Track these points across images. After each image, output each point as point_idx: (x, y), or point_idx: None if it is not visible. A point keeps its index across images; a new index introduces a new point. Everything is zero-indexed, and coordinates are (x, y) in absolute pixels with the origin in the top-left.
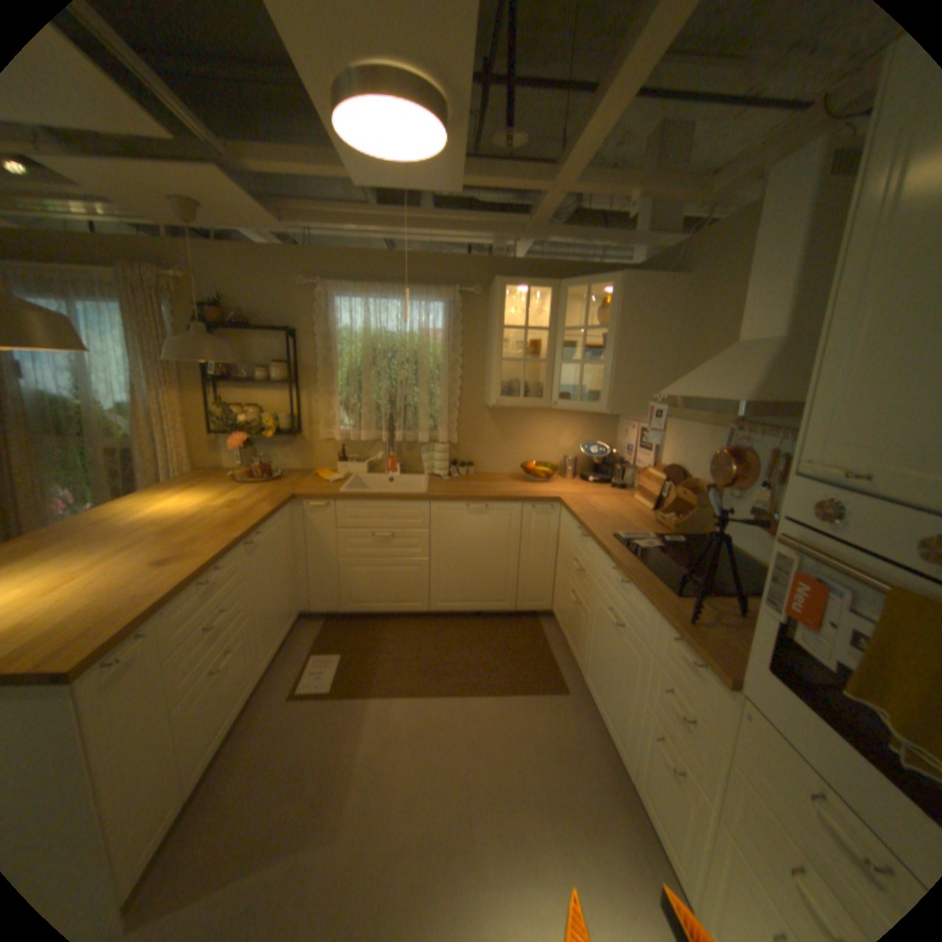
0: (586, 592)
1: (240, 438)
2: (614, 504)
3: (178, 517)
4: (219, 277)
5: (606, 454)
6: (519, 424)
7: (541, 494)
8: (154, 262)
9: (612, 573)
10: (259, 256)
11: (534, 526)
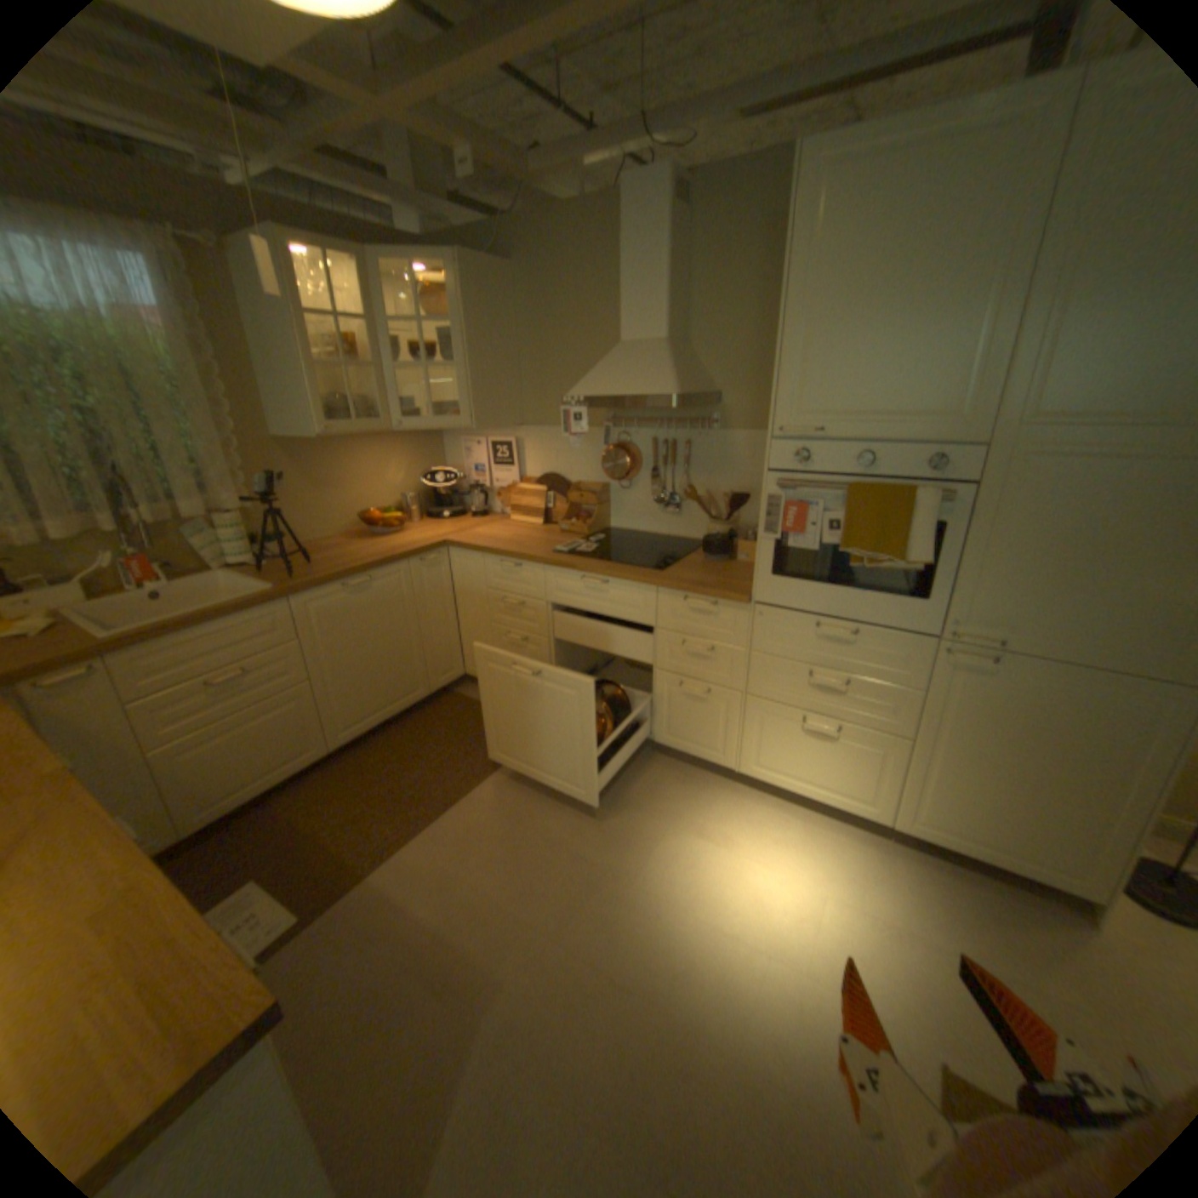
0: (535, 624)
1: None
2: (506, 531)
3: None
4: None
5: (455, 483)
6: (332, 464)
7: (423, 544)
8: None
9: (577, 585)
10: None
11: (429, 585)
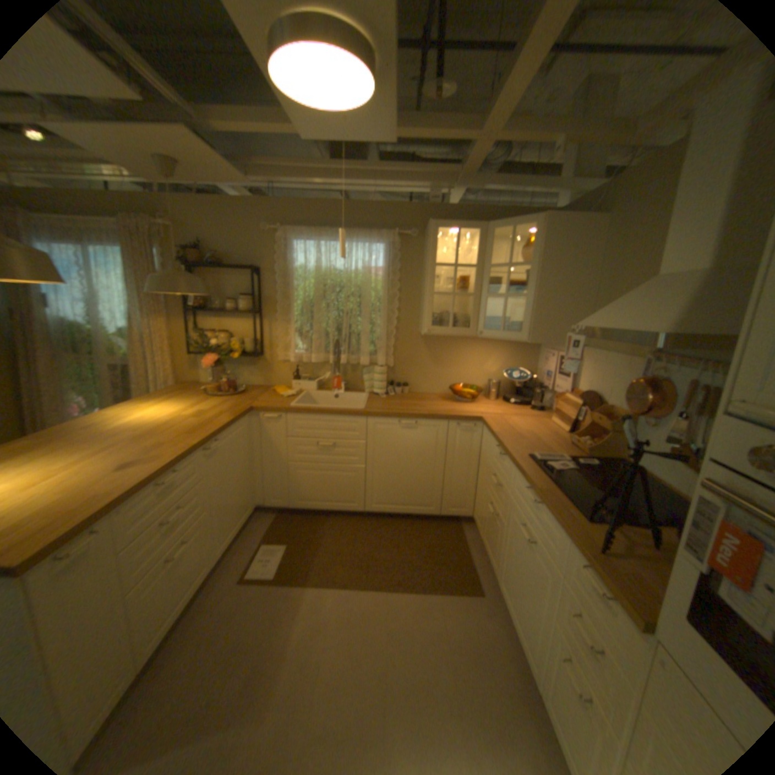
0: (503, 506)
1: (213, 358)
2: (533, 425)
3: (154, 424)
4: (201, 224)
5: (528, 379)
6: (450, 350)
7: (467, 413)
8: (150, 213)
9: (527, 491)
10: (232, 206)
11: (460, 441)
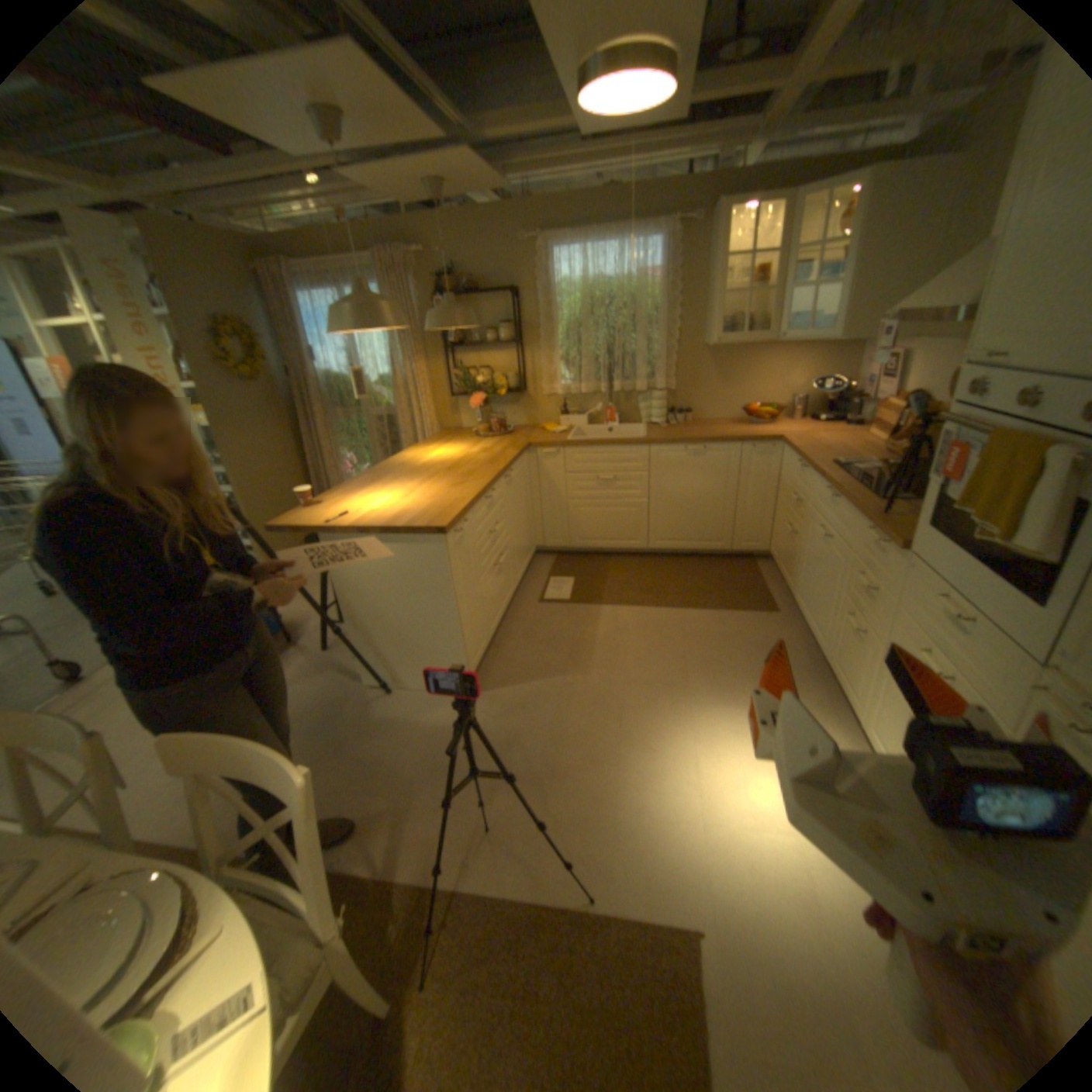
0: (801, 521)
1: (479, 398)
2: (843, 439)
3: (452, 460)
4: (449, 246)
5: (843, 389)
6: (742, 364)
7: (762, 434)
8: (397, 240)
9: (825, 494)
10: (482, 217)
11: (753, 467)
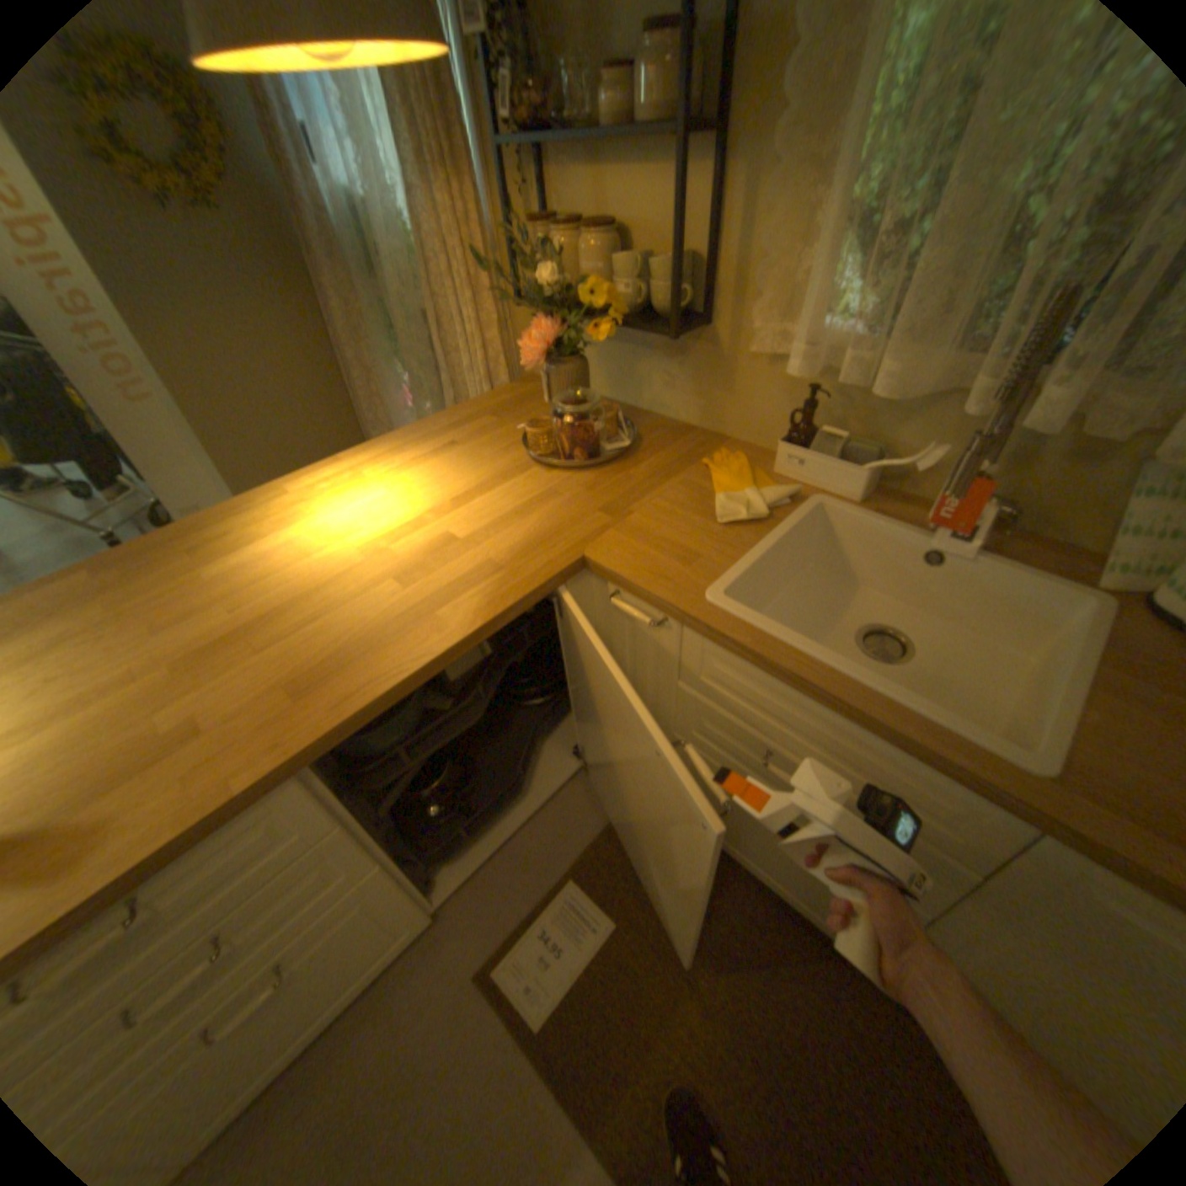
0: None
1: (540, 337)
2: None
3: (292, 586)
4: None
5: None
6: None
7: None
8: None
9: None
10: None
11: None
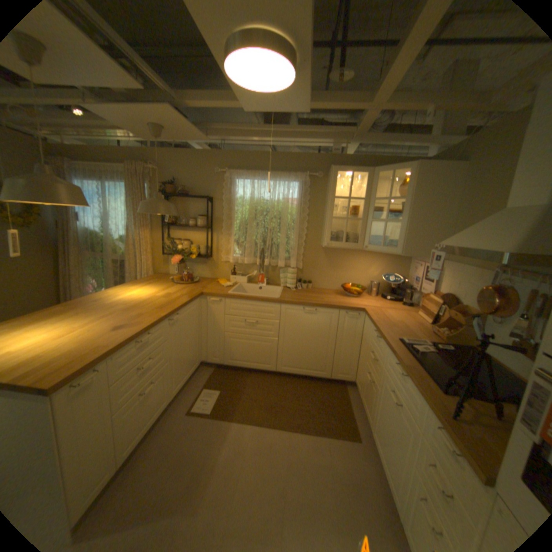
0: (378, 376)
1: (178, 258)
2: (403, 317)
3: (137, 301)
4: (175, 168)
5: (401, 282)
6: (343, 259)
7: (353, 305)
8: (144, 161)
9: (396, 367)
10: (196, 156)
11: (347, 326)
